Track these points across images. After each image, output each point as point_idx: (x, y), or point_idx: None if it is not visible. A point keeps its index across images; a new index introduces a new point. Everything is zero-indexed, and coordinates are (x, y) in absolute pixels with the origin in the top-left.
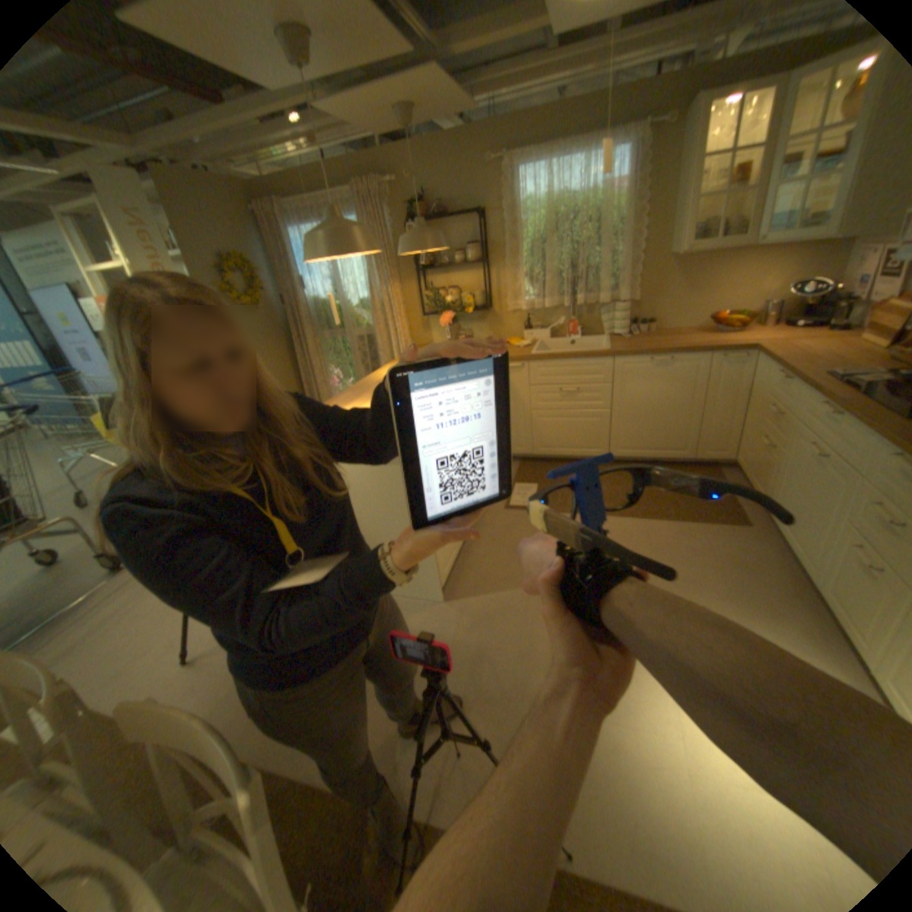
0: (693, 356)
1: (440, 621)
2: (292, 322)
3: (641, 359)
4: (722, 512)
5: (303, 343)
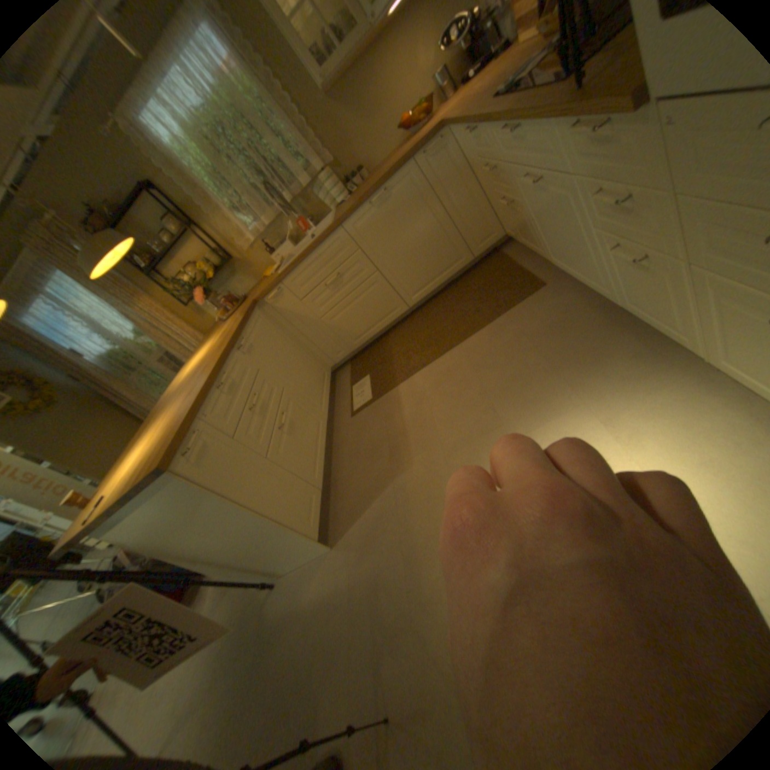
0: (401, 171)
1: (334, 569)
2: (100, 387)
3: (363, 207)
4: (519, 287)
5: (122, 396)
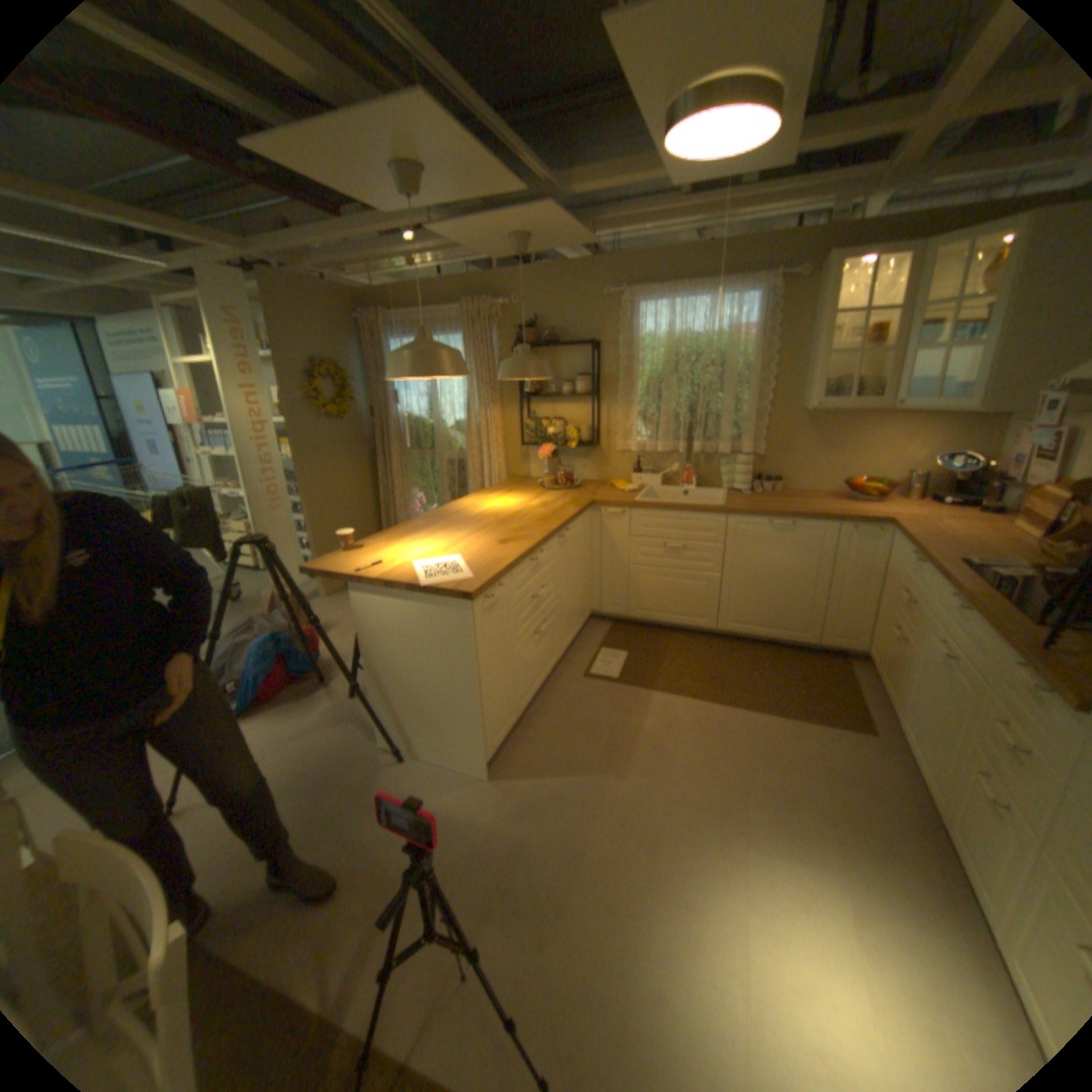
0: (818, 523)
1: (479, 804)
2: (379, 437)
3: (759, 520)
4: (845, 715)
5: (387, 460)
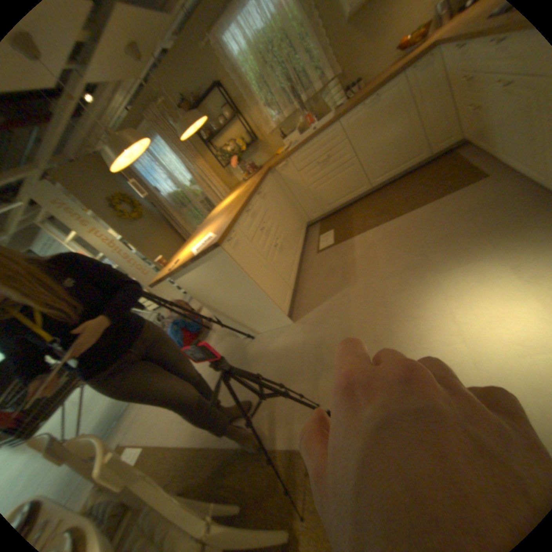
0: (393, 81)
1: (295, 333)
2: (166, 213)
3: (358, 106)
4: (465, 177)
5: (177, 221)
